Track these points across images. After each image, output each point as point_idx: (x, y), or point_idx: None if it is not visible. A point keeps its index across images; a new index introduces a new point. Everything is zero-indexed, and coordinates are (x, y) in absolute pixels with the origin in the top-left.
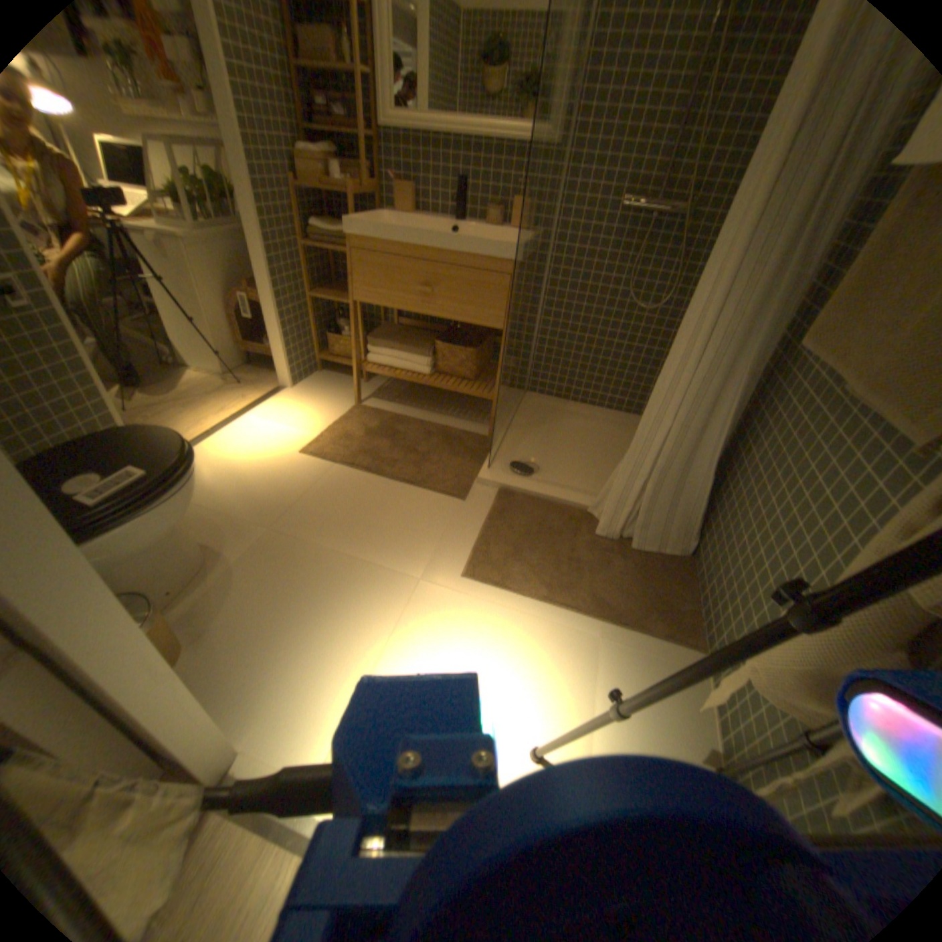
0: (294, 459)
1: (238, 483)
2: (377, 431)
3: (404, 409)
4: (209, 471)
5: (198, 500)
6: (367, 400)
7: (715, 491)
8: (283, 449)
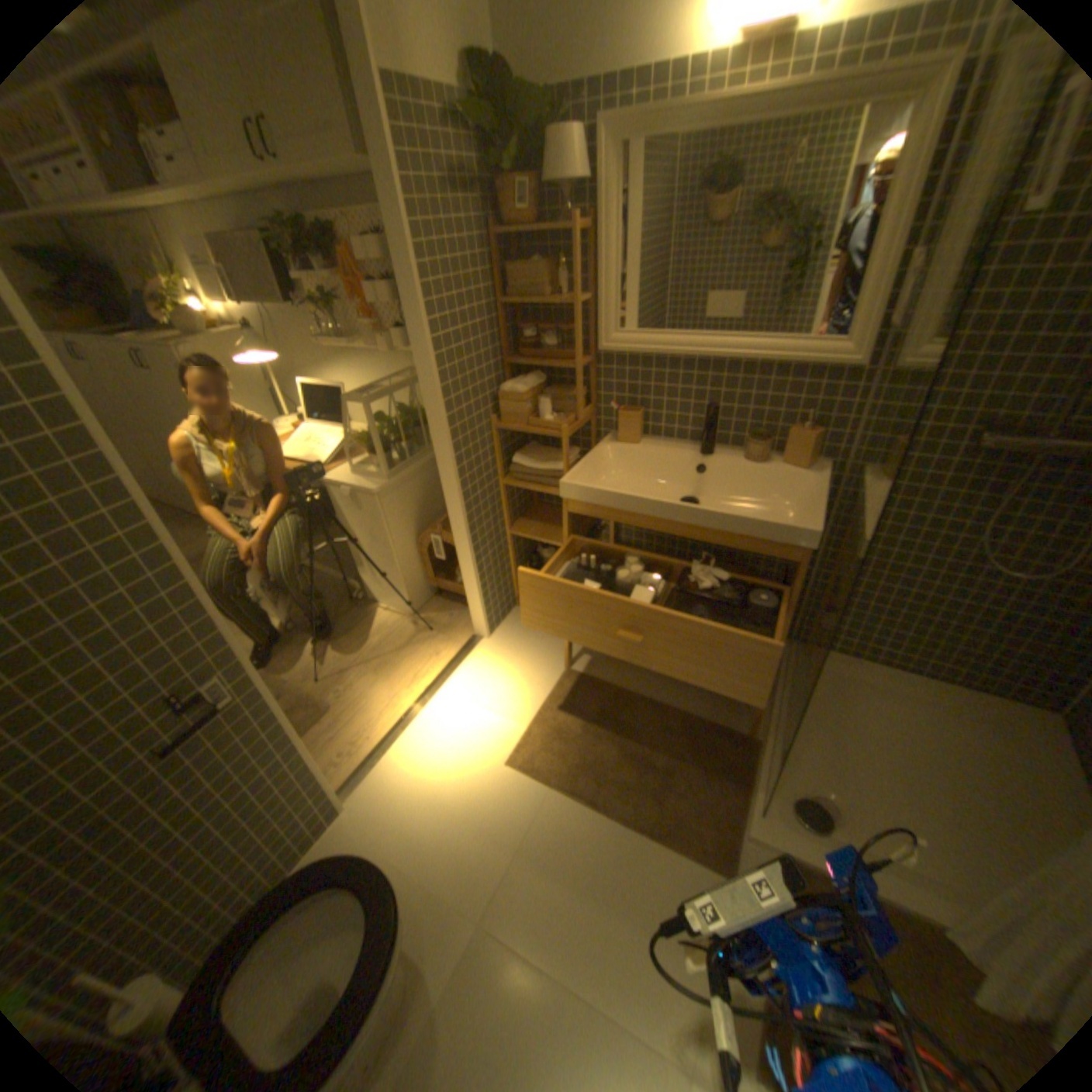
0: (501, 778)
1: (438, 827)
2: (598, 724)
3: (628, 676)
4: (405, 802)
5: (396, 860)
6: (578, 661)
7: None
8: (485, 758)
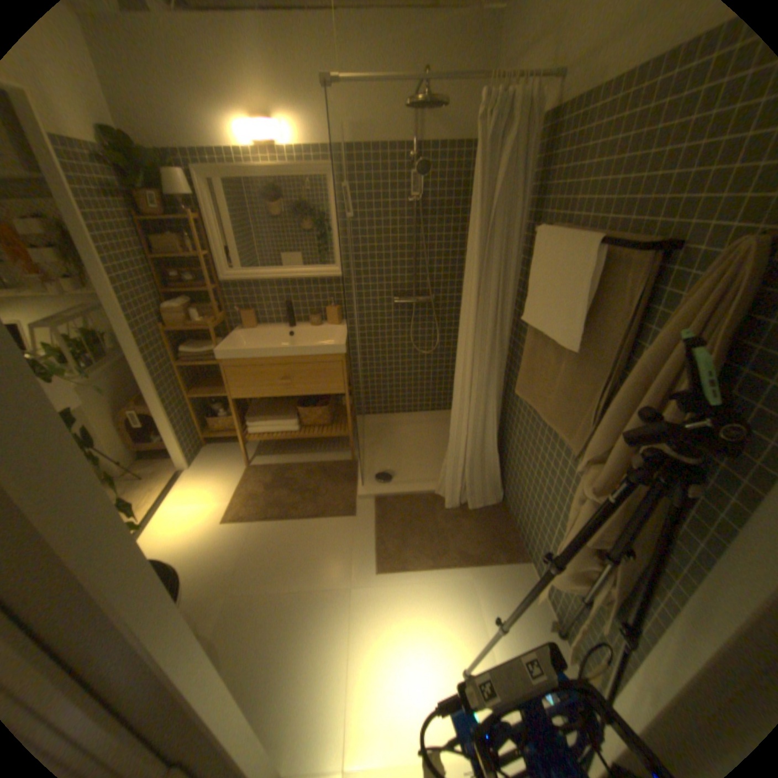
0: (220, 530)
1: (184, 569)
2: (273, 483)
3: (285, 457)
4: None
5: None
6: (254, 460)
7: (500, 455)
8: (207, 525)
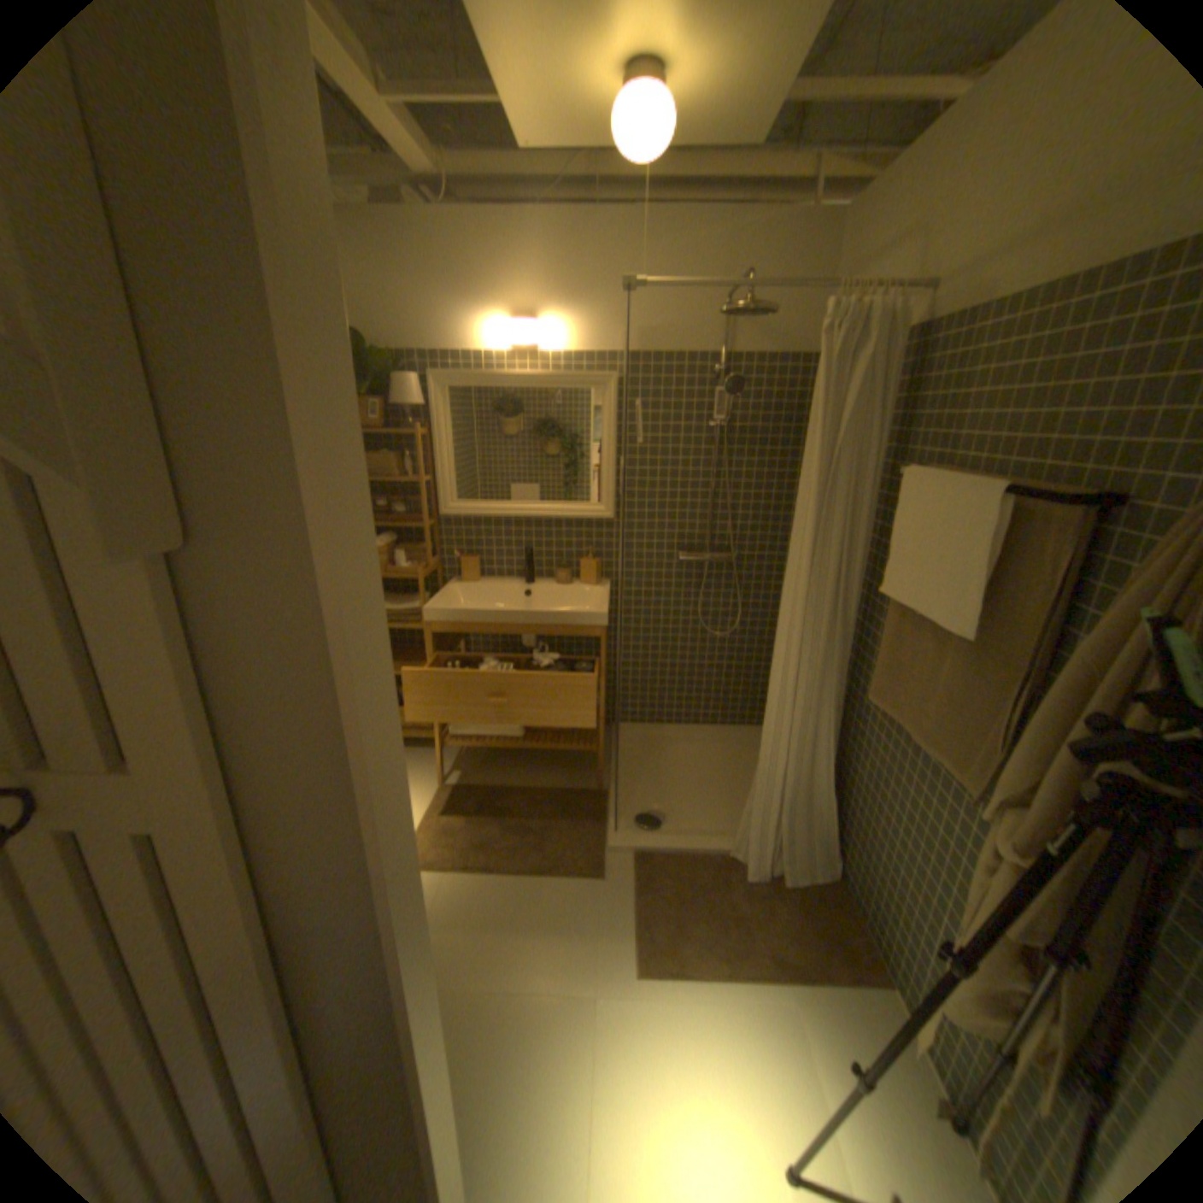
0: None
1: None
2: (478, 814)
3: (497, 776)
4: None
5: None
6: (450, 776)
7: (837, 801)
8: None
